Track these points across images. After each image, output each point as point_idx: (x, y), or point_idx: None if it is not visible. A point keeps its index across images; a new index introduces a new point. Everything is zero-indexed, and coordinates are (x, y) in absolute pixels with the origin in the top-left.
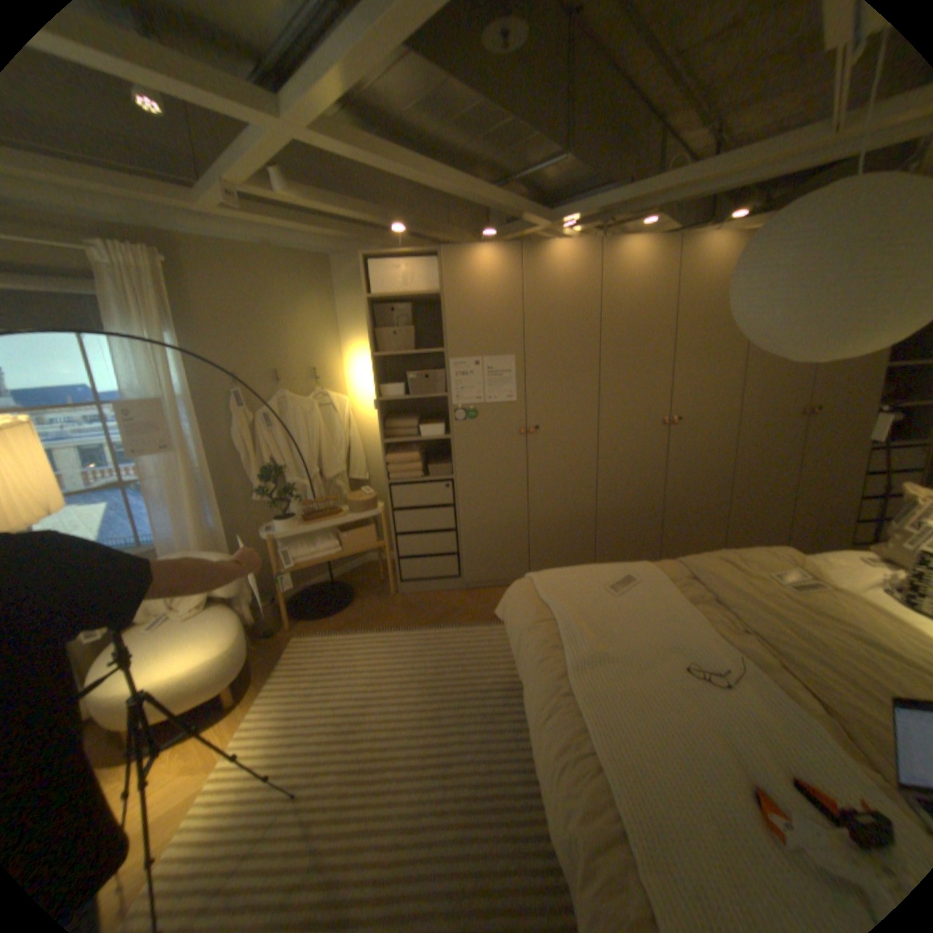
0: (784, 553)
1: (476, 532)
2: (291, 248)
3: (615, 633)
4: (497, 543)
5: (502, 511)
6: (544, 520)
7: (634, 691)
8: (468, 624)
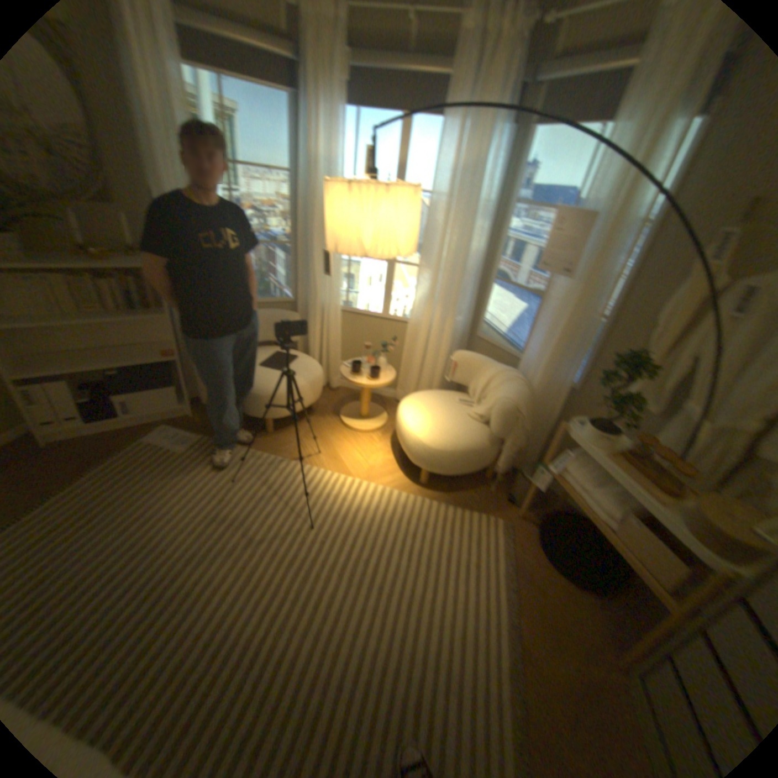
0: None
1: None
2: None
3: None
4: None
5: None
6: None
7: None
8: None
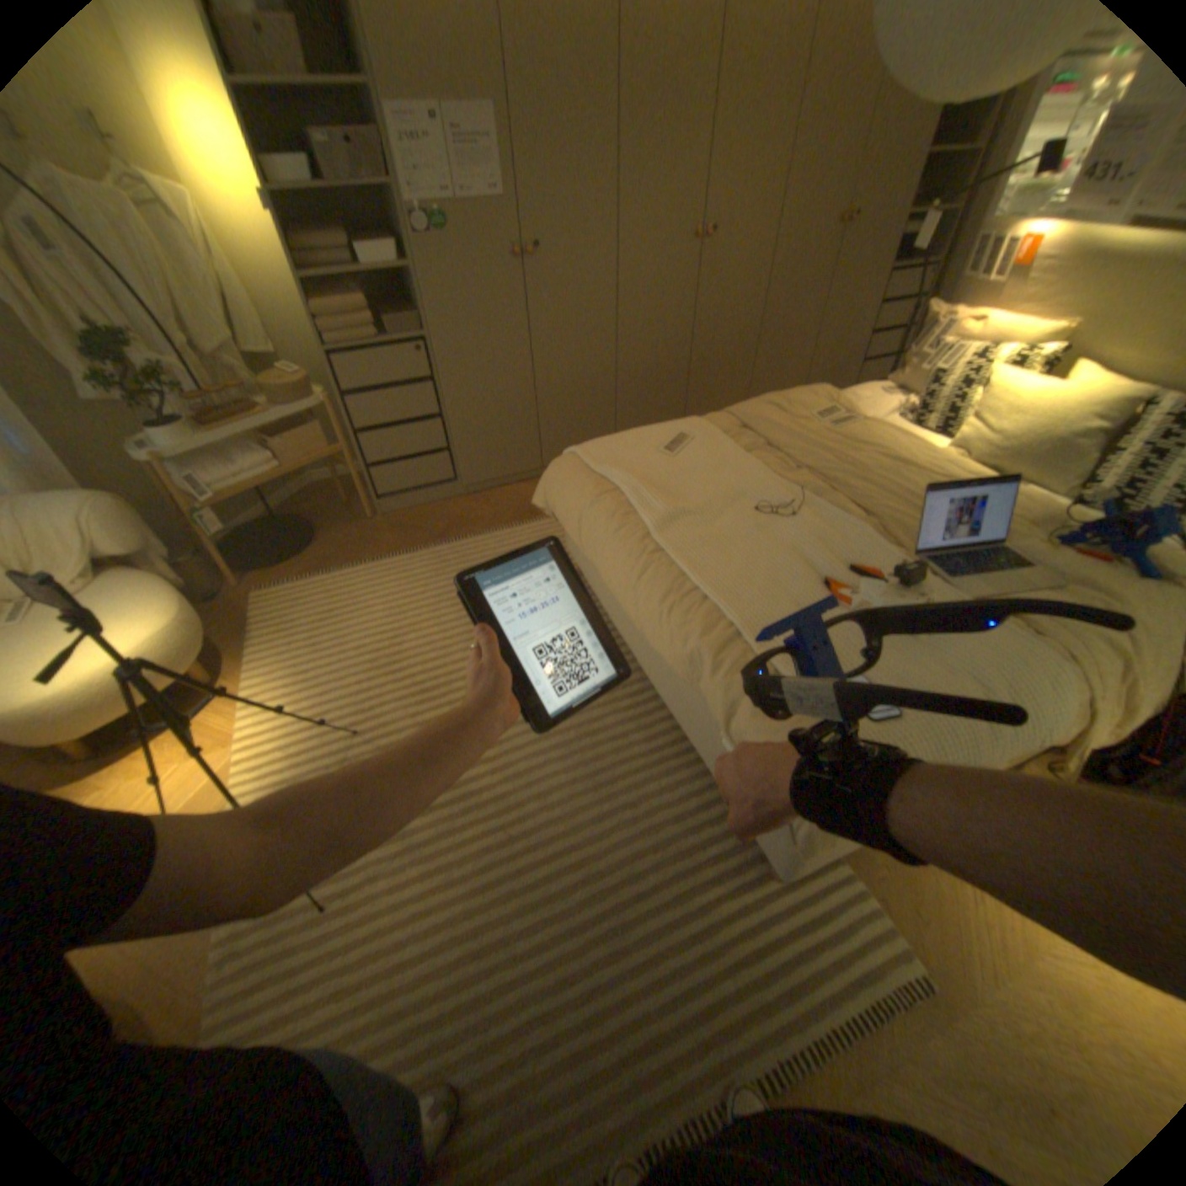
0: (817, 392)
1: (468, 416)
2: None
3: (679, 491)
4: (498, 428)
5: (500, 382)
6: (553, 391)
7: (713, 535)
8: (483, 531)
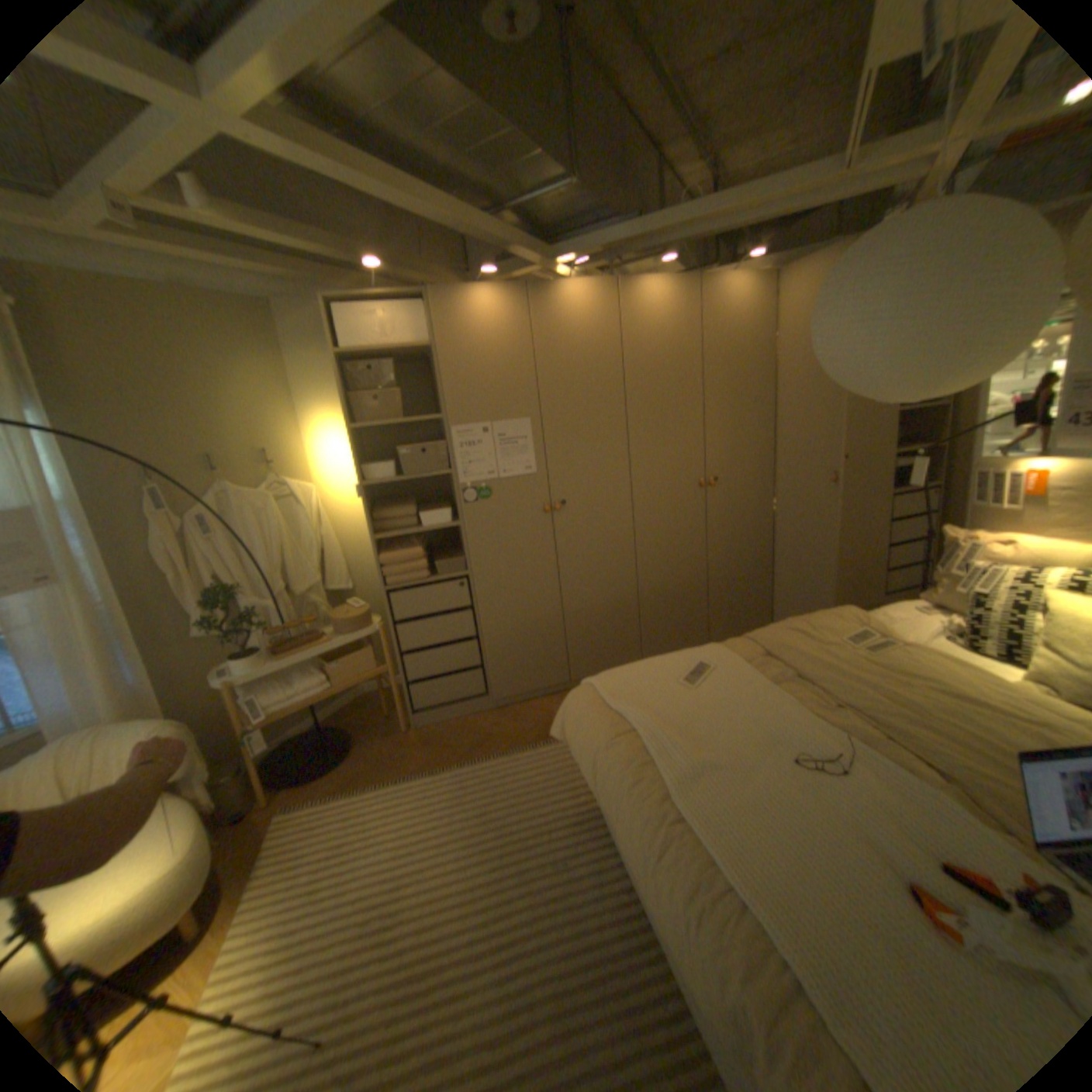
0: (846, 613)
1: (503, 637)
2: (215, 290)
3: (705, 733)
4: (529, 646)
5: (532, 606)
6: (581, 611)
7: (750, 800)
8: (509, 751)
